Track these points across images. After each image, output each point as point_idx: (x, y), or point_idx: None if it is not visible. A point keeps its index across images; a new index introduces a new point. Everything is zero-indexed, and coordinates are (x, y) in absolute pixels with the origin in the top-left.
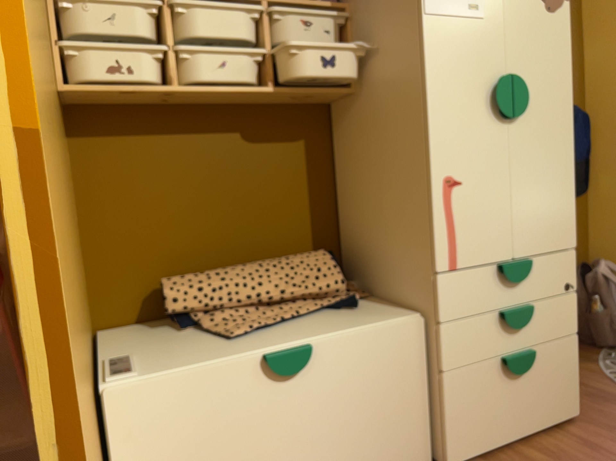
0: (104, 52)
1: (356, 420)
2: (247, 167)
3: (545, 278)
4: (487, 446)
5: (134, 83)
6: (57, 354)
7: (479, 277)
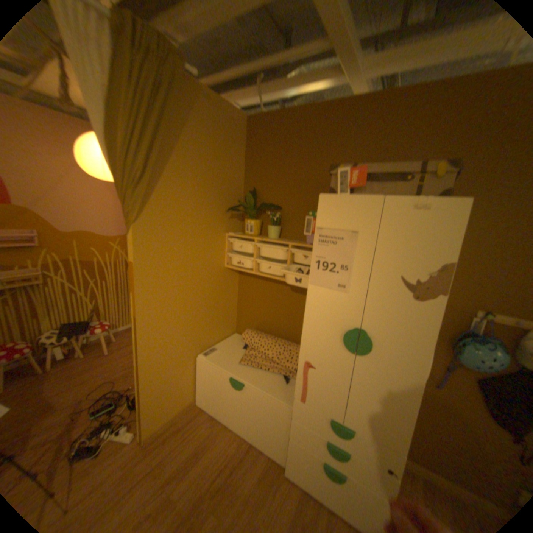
0: (237, 257)
1: (256, 422)
2: (289, 301)
3: (368, 452)
4: (306, 489)
5: (243, 268)
6: (139, 355)
7: (317, 416)
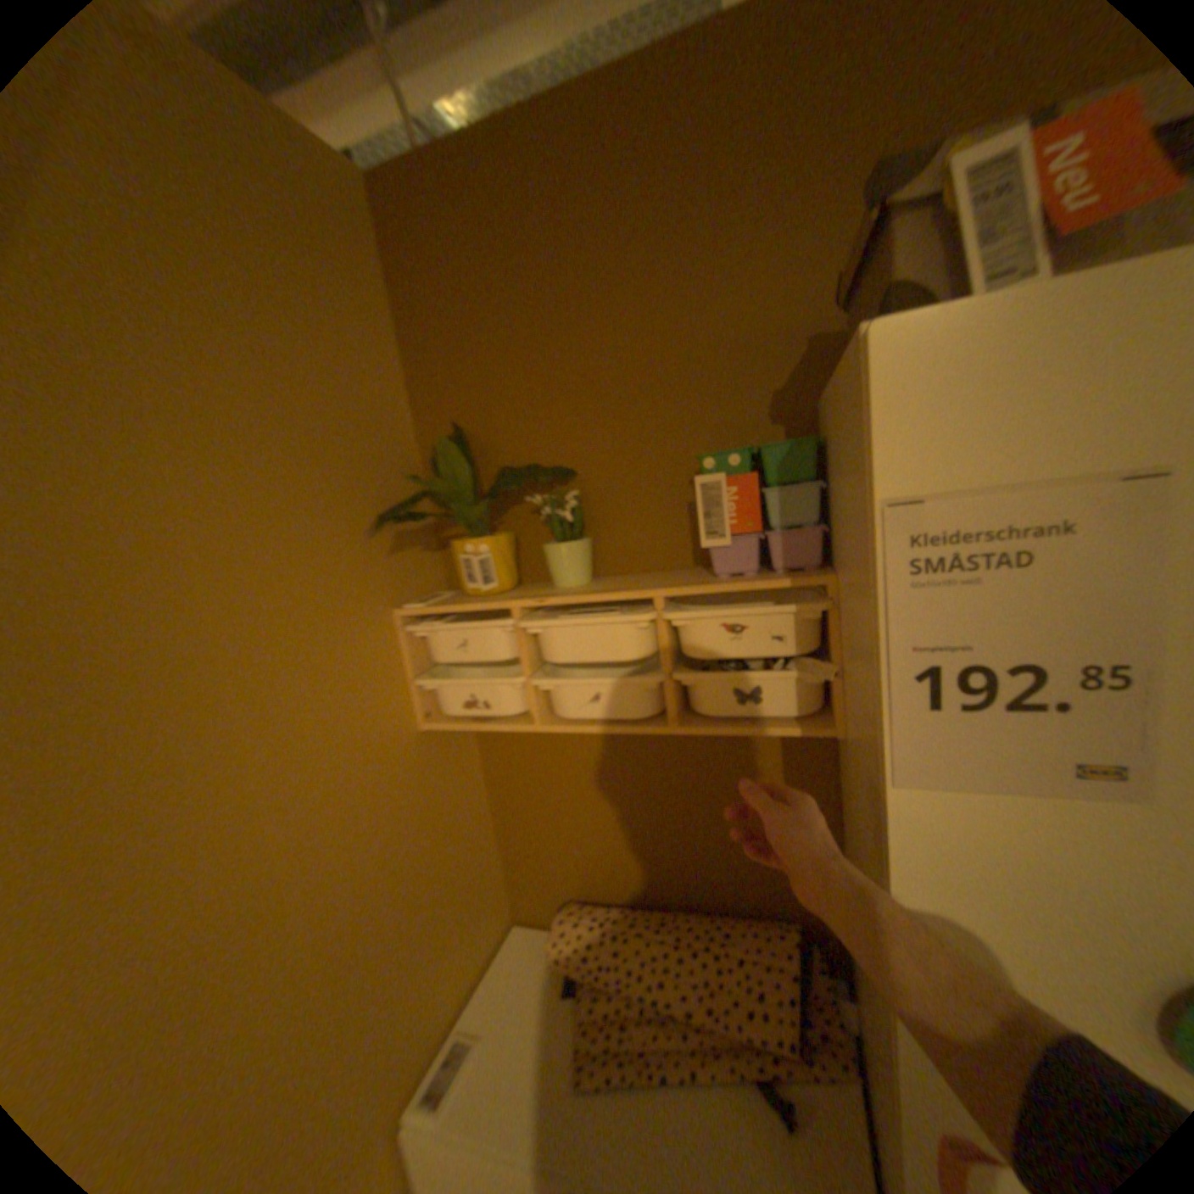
0: (459, 684)
1: None
2: (681, 780)
3: None
4: None
5: (493, 717)
6: None
7: None
